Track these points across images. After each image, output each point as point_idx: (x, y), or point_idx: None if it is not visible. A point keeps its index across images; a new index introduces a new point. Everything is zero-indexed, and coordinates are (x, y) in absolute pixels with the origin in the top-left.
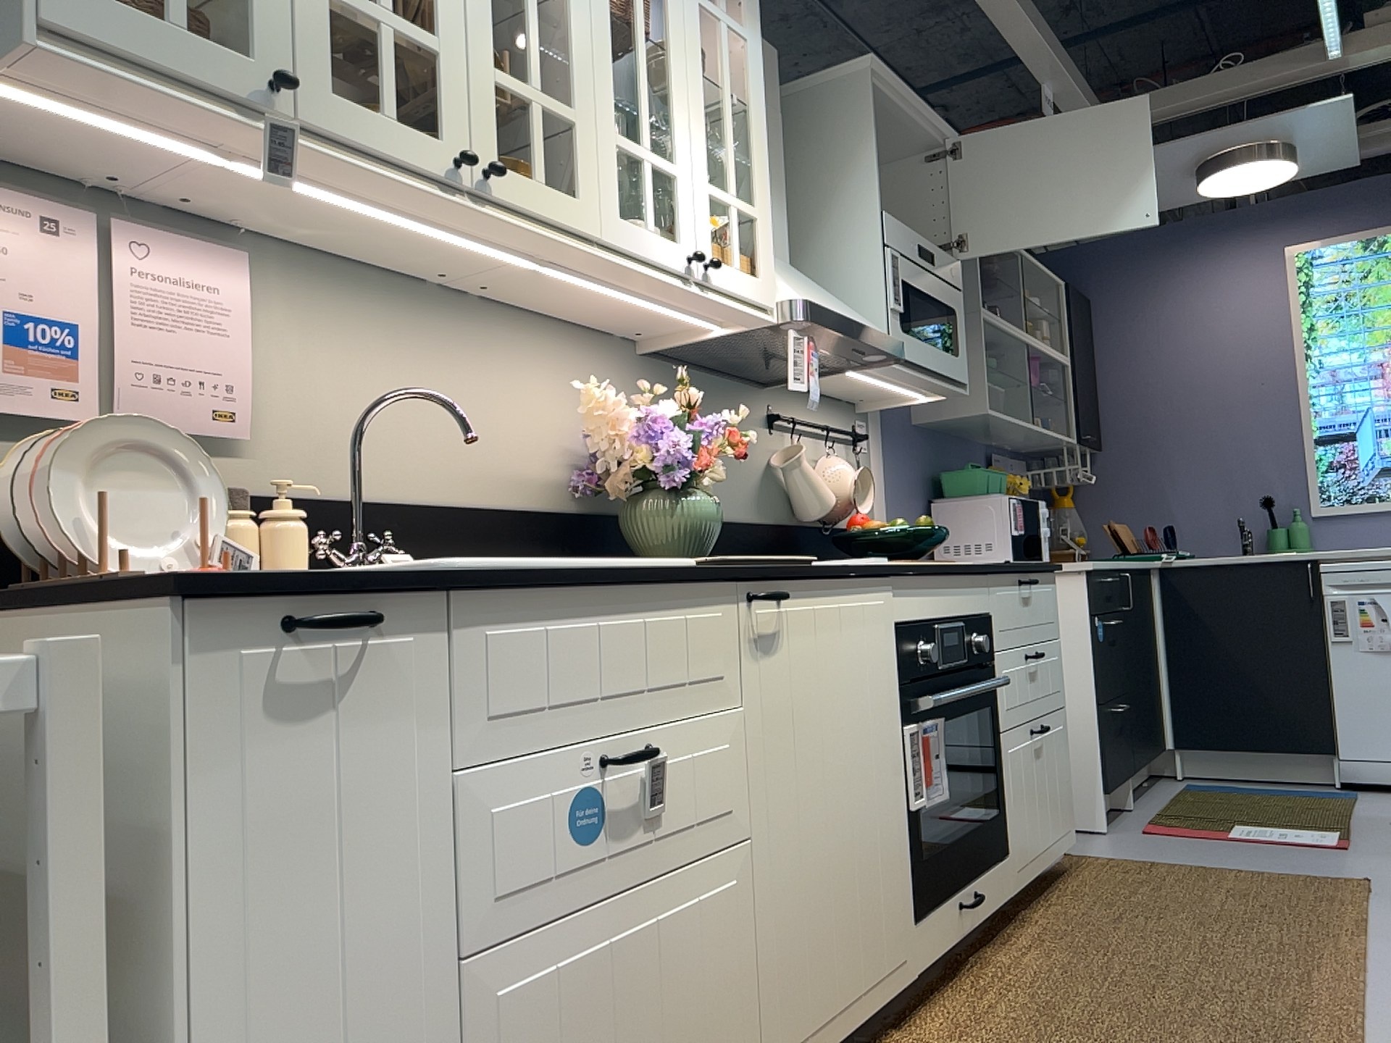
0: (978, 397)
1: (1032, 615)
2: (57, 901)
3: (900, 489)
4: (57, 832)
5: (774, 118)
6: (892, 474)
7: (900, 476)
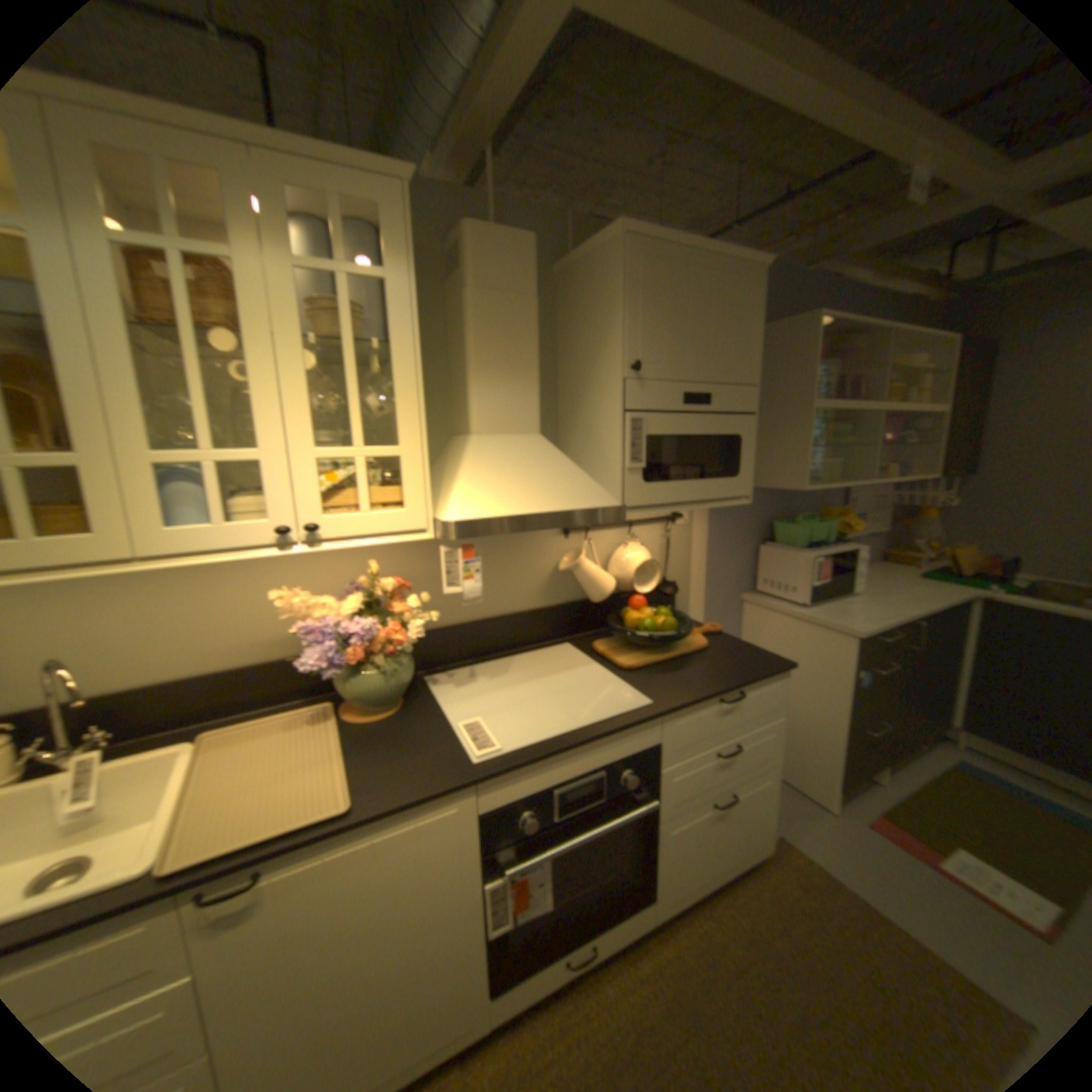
0: (805, 470)
1: (733, 720)
2: None
3: (721, 541)
4: None
5: (519, 303)
6: (712, 533)
7: (722, 531)
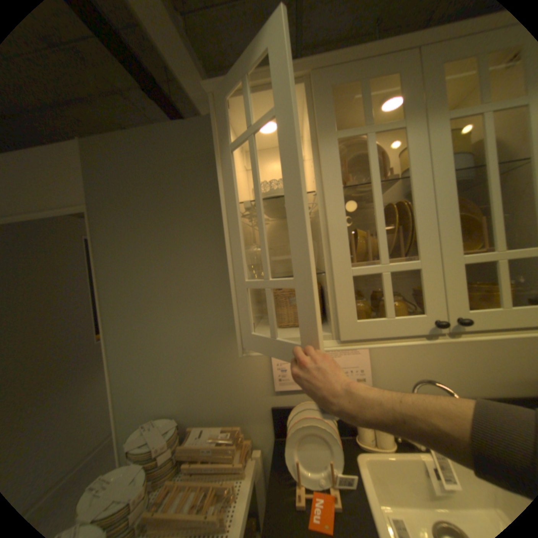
0: None
1: None
2: None
3: None
4: None
5: None
6: None
7: None
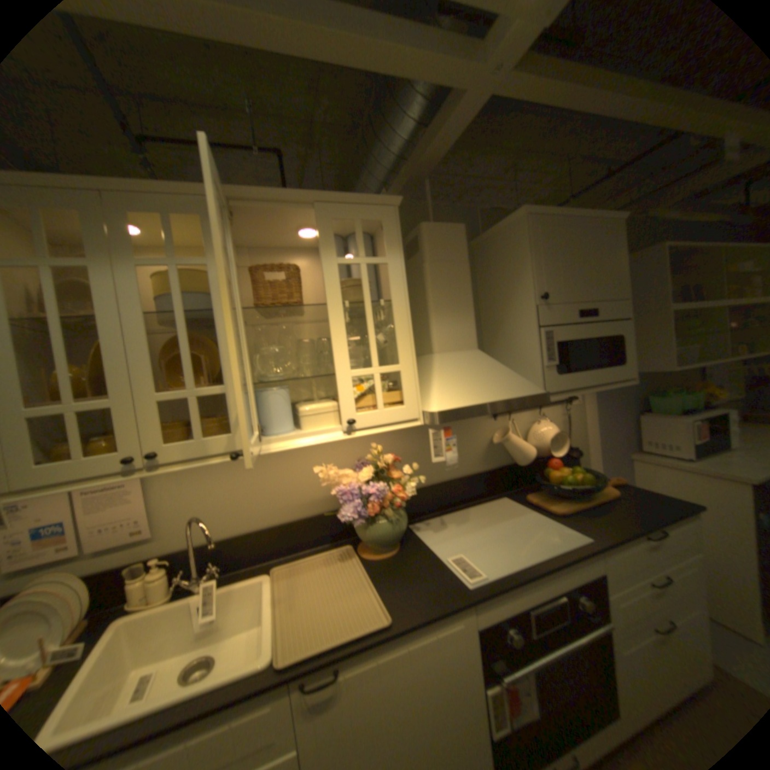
0: (671, 356)
1: (662, 556)
2: None
3: (610, 415)
4: None
5: (459, 268)
6: (602, 410)
7: (609, 408)
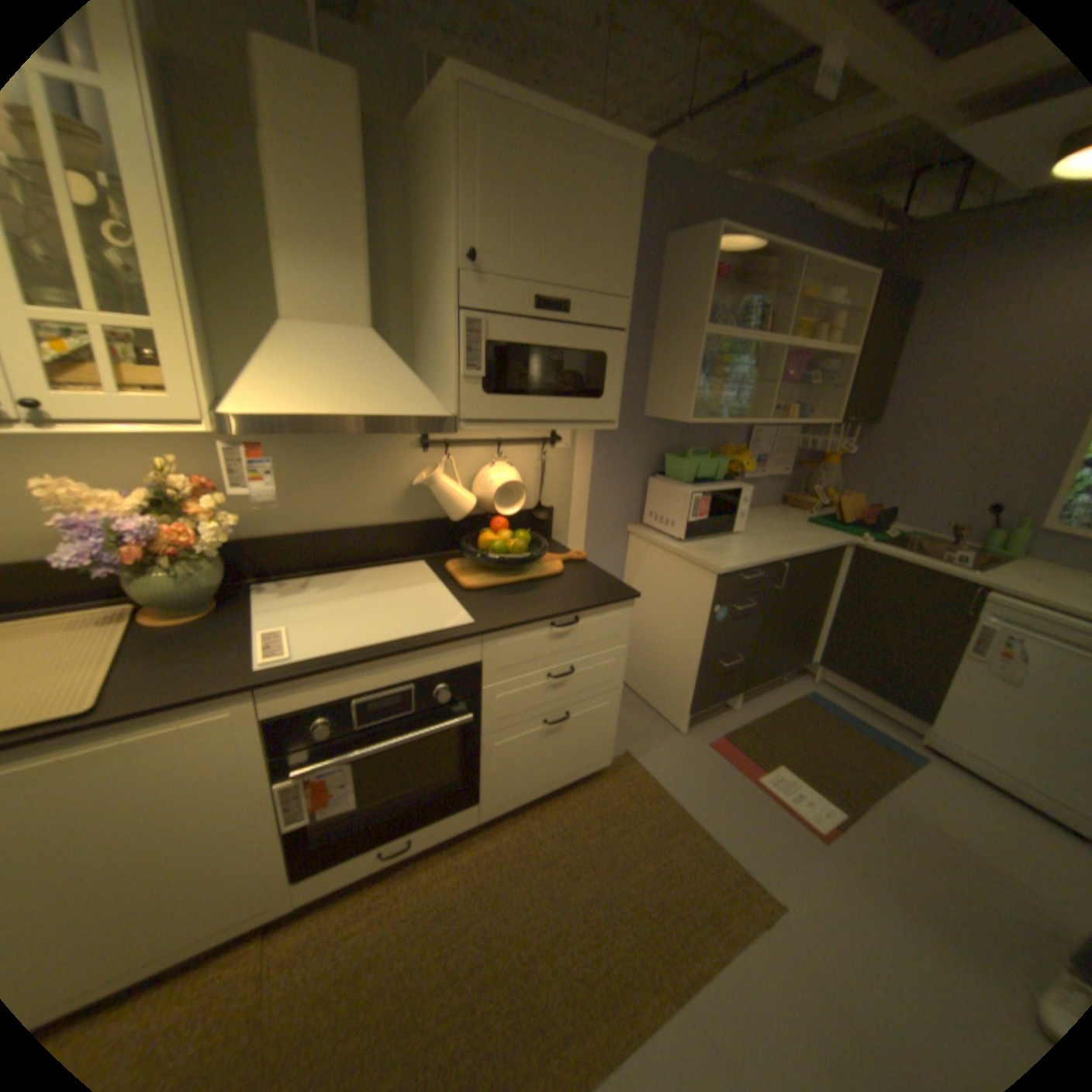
0: (696, 401)
1: (568, 643)
2: None
3: (609, 470)
4: None
5: (339, 163)
6: (598, 461)
7: (610, 460)
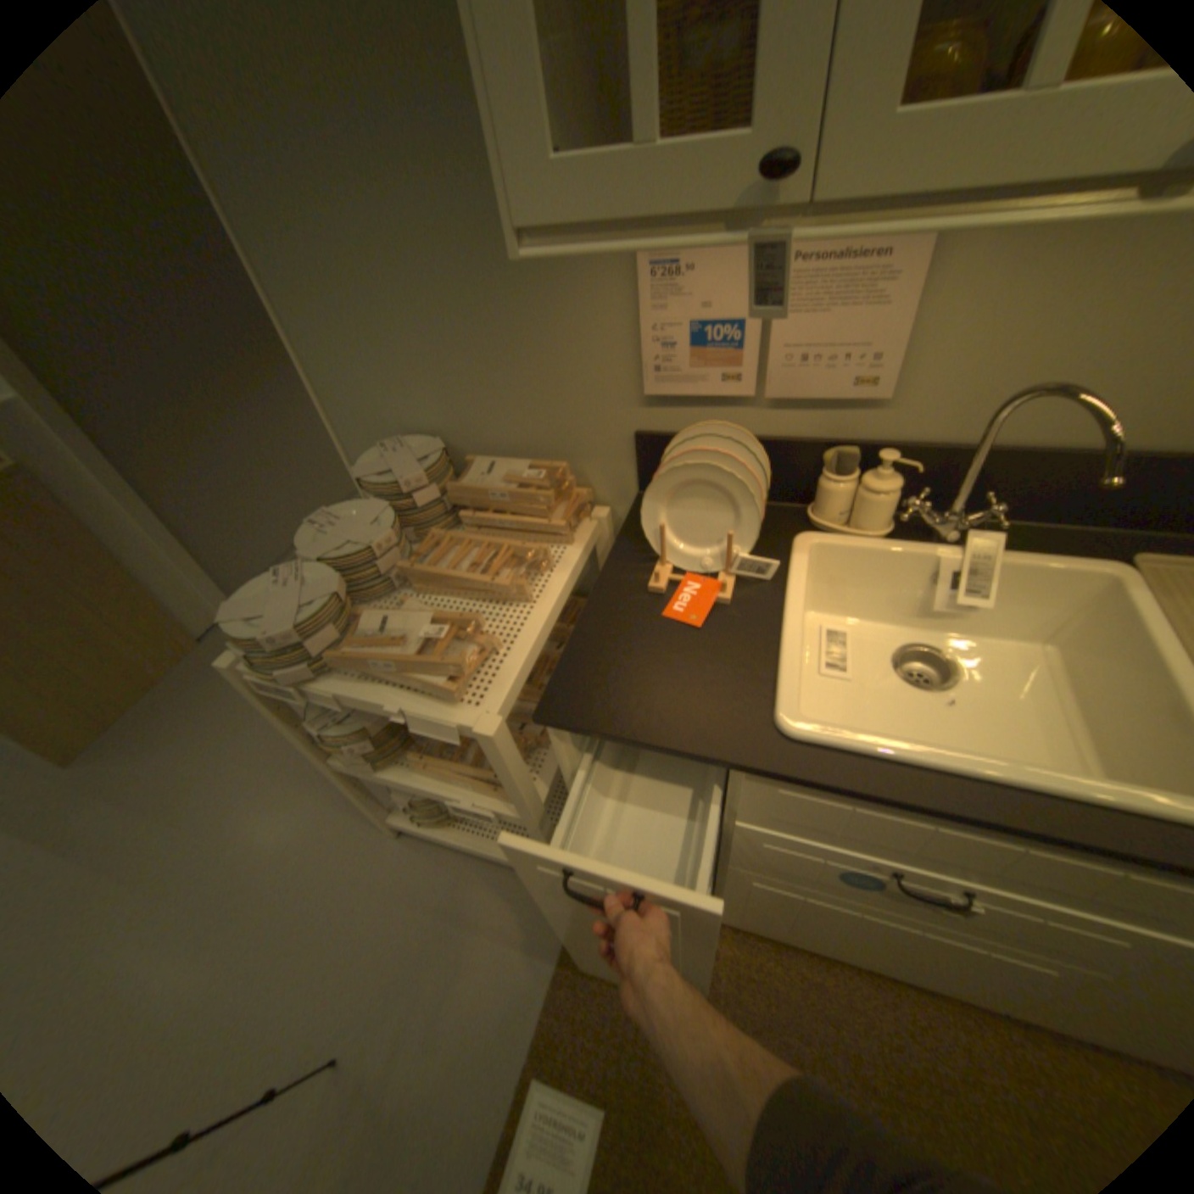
0: None
1: None
2: (511, 789)
3: None
4: (504, 777)
5: None
6: None
7: None
